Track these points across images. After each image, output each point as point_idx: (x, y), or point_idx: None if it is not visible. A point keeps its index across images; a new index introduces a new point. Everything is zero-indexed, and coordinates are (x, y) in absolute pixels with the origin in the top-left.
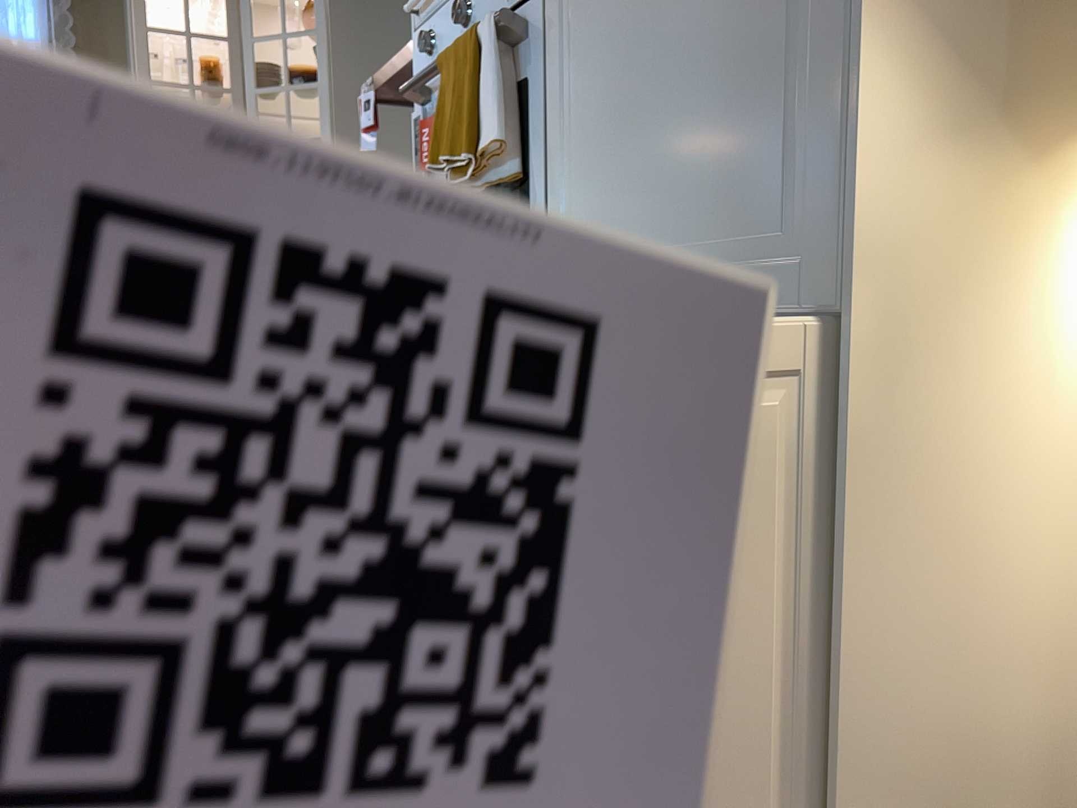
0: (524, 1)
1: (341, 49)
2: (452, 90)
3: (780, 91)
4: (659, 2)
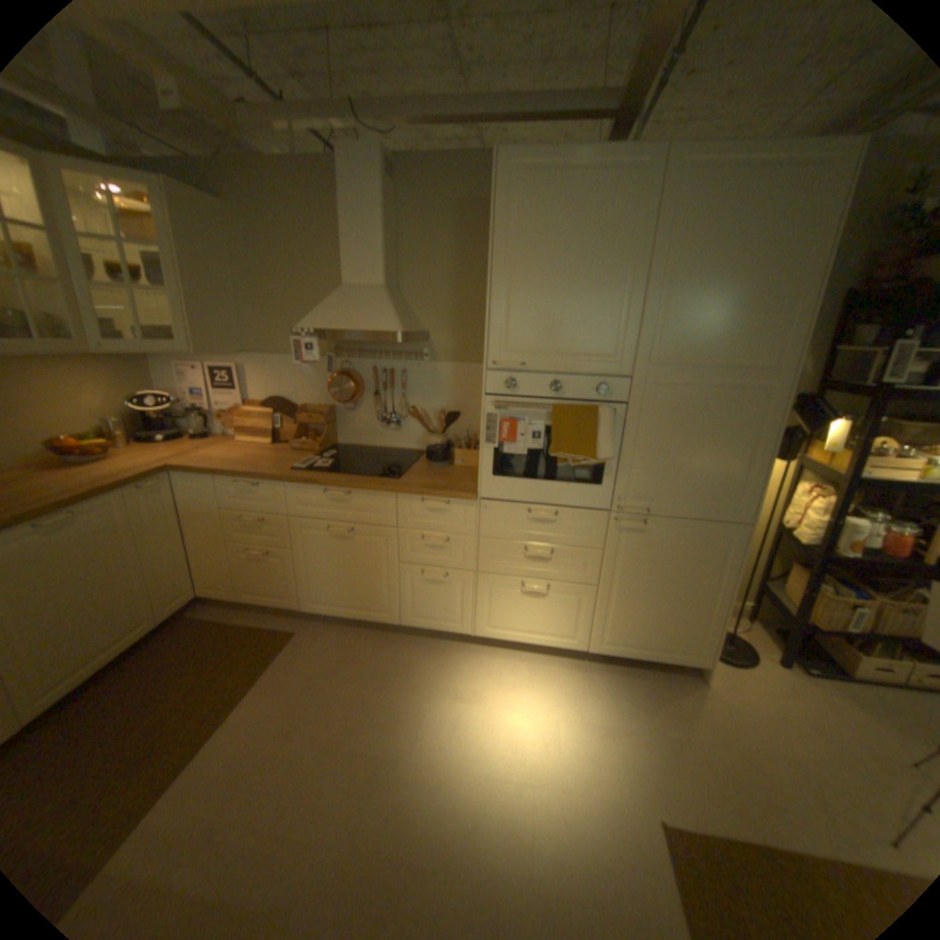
0: (605, 401)
1: (183, 265)
2: (565, 427)
3: (737, 473)
4: (692, 434)
